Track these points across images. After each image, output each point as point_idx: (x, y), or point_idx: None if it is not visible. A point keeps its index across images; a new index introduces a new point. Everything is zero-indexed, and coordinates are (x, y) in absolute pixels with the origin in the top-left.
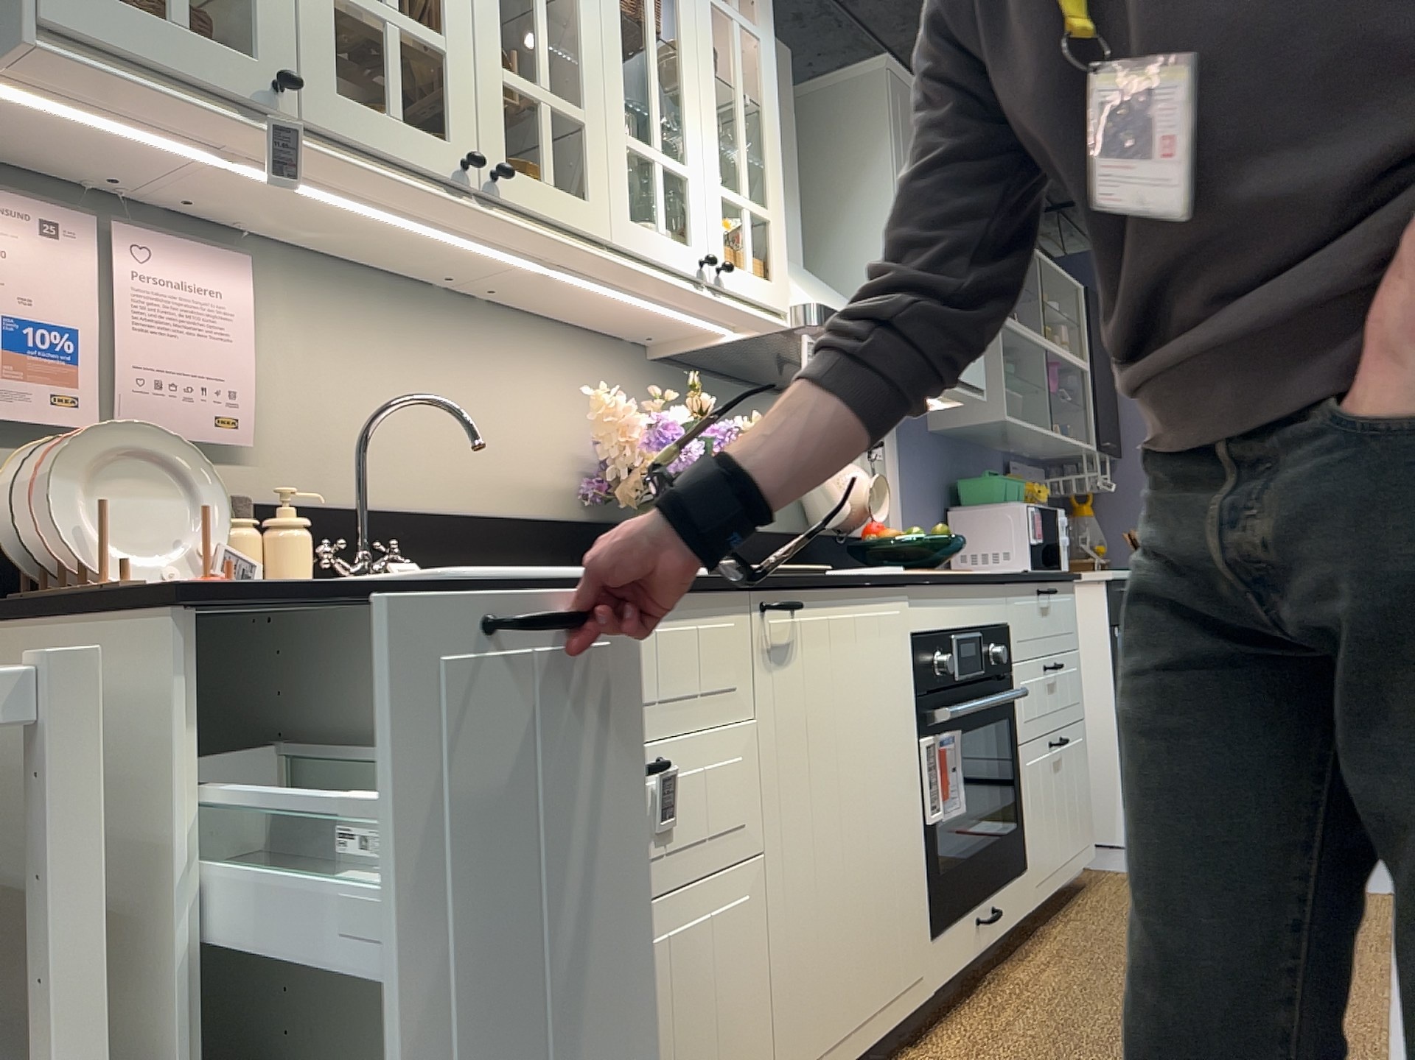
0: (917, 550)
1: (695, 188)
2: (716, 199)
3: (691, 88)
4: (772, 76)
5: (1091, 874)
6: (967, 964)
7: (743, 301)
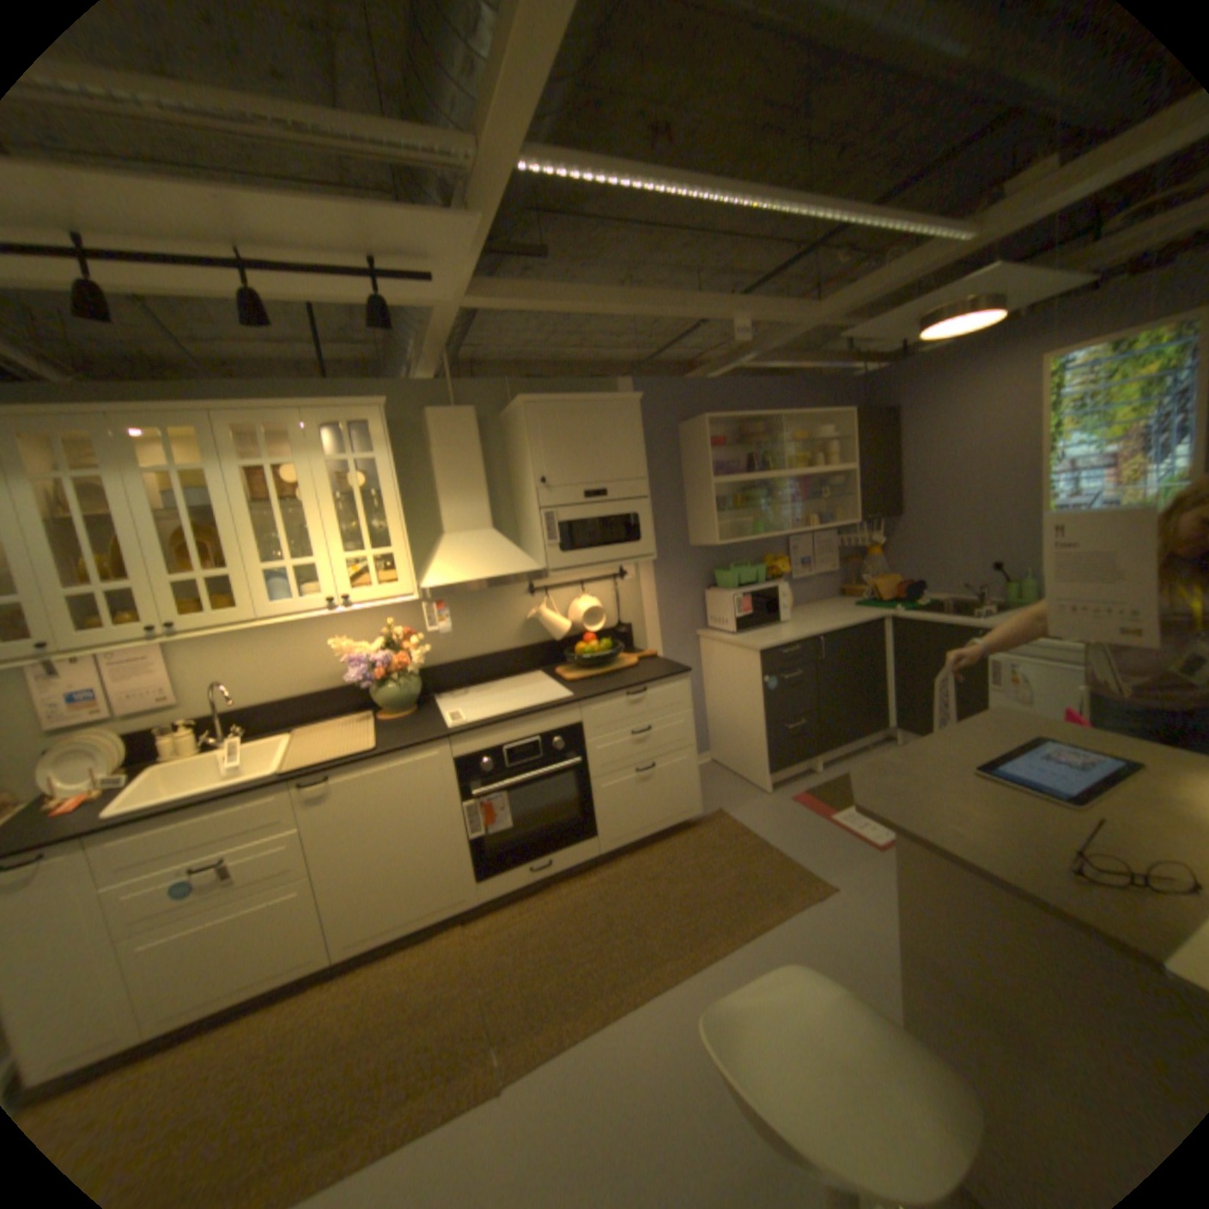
0: (586, 658)
1: (322, 565)
2: (341, 563)
3: (312, 516)
4: (388, 473)
5: (713, 817)
6: (517, 888)
7: (376, 600)
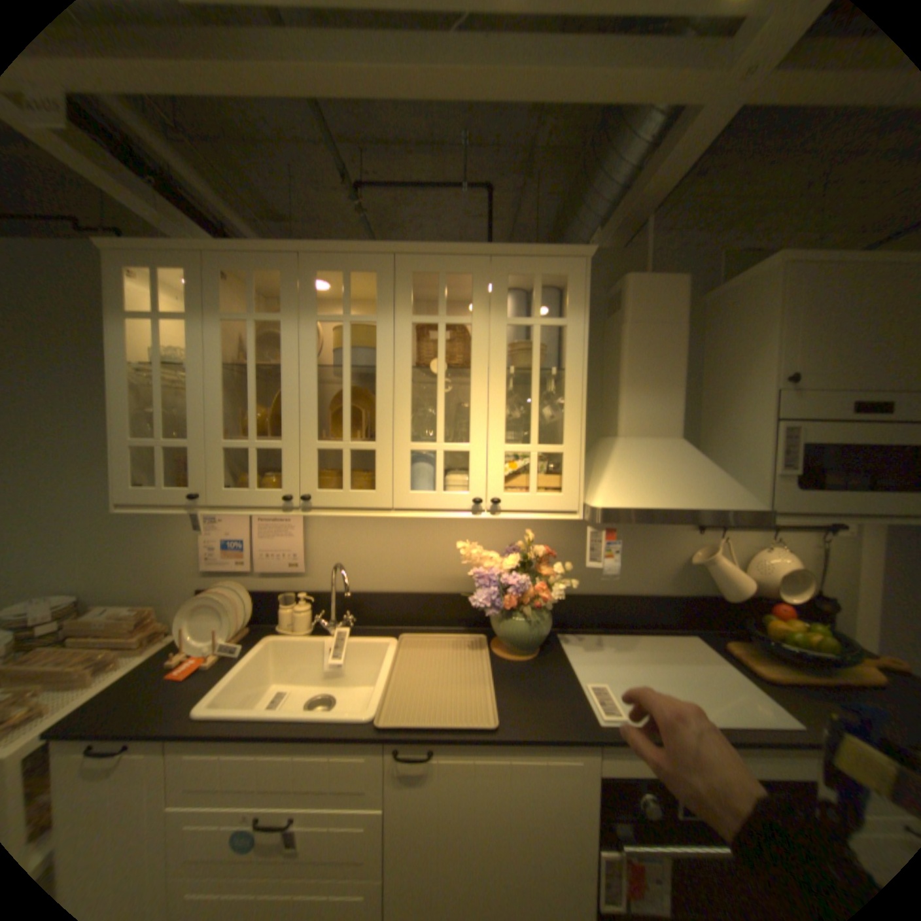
0: (792, 650)
1: (475, 455)
2: (497, 456)
3: (477, 393)
4: (578, 346)
5: None
6: None
7: (528, 511)
